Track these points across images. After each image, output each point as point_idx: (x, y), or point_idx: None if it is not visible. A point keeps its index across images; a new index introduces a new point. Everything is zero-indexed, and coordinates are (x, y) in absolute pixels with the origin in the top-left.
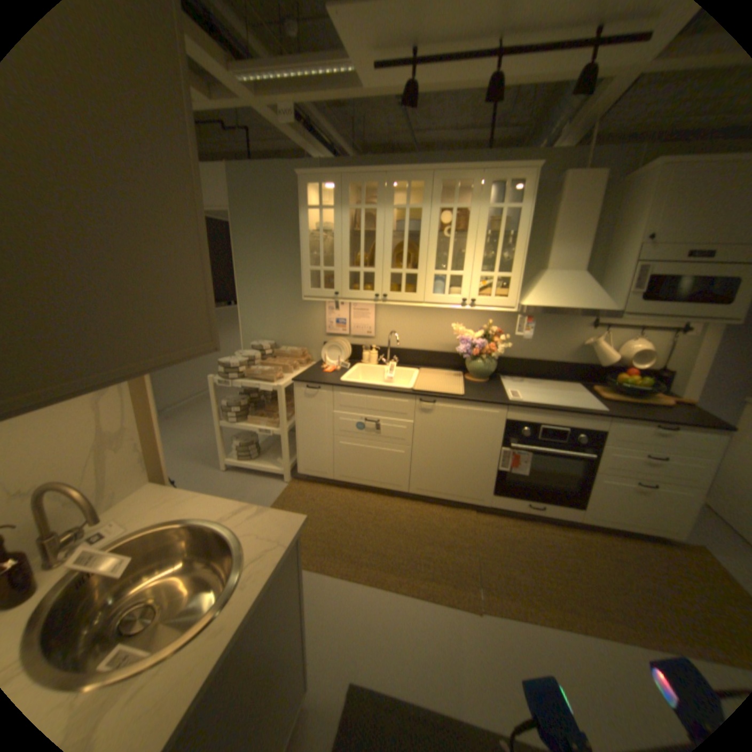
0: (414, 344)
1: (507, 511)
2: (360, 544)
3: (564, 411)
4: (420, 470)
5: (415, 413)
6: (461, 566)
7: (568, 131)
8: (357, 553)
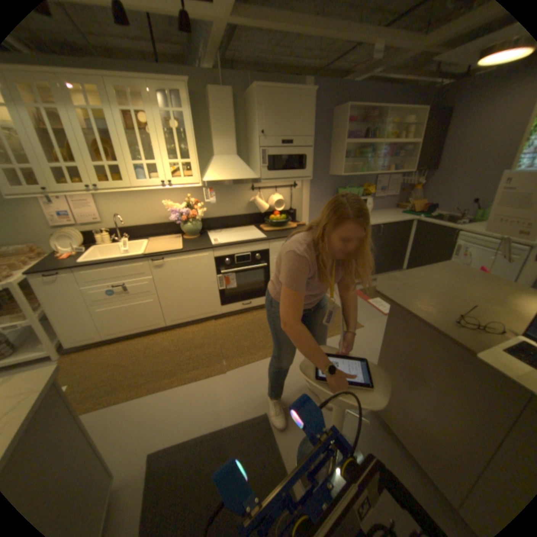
0: (138, 221)
1: (231, 312)
2: (136, 373)
3: (244, 244)
4: (169, 308)
5: (151, 270)
6: (209, 354)
7: (204, 57)
8: (135, 380)
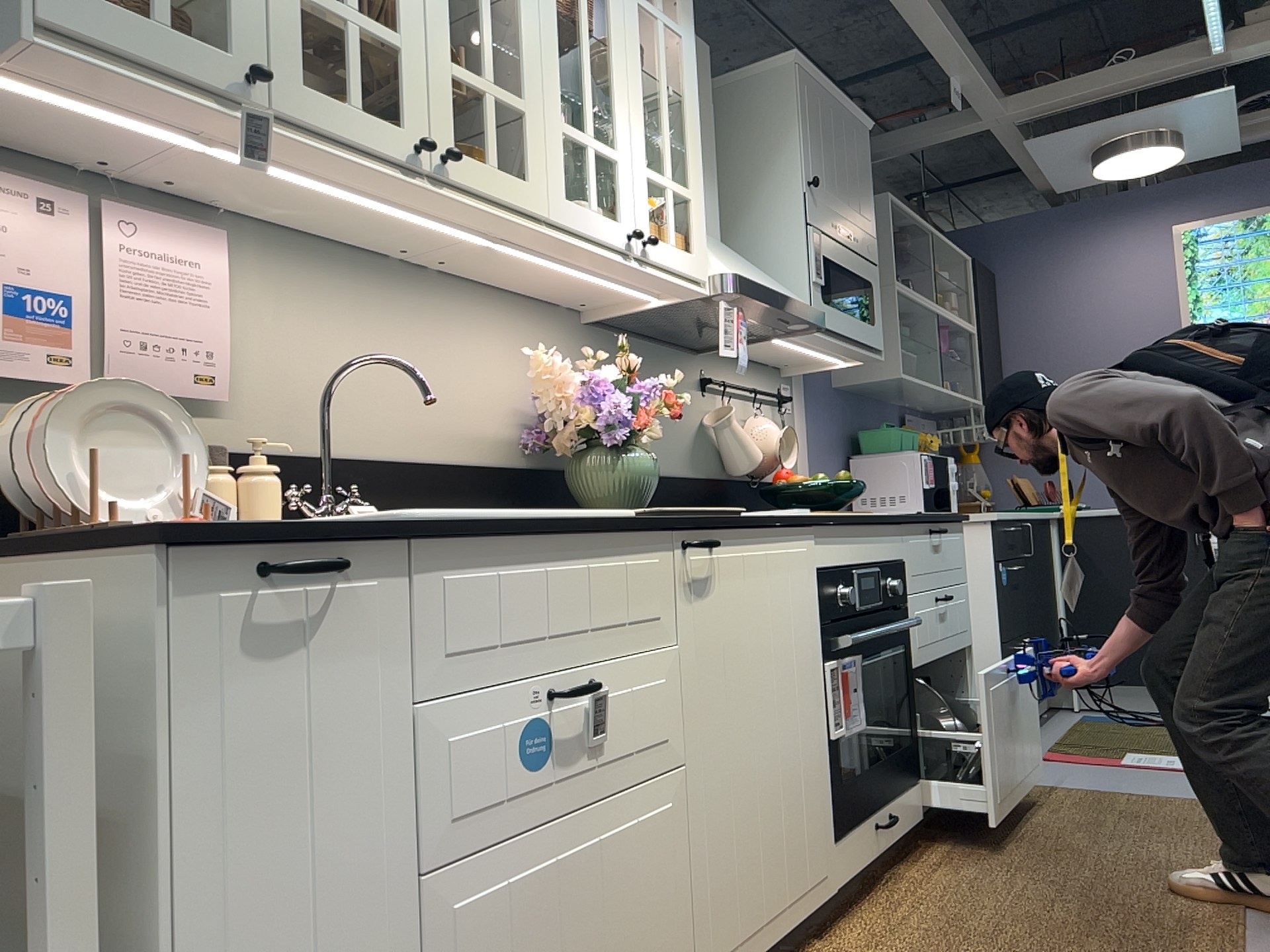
0: (379, 434)
1: (855, 875)
2: None
3: (871, 517)
4: (712, 857)
5: (675, 600)
6: None
7: None
8: None
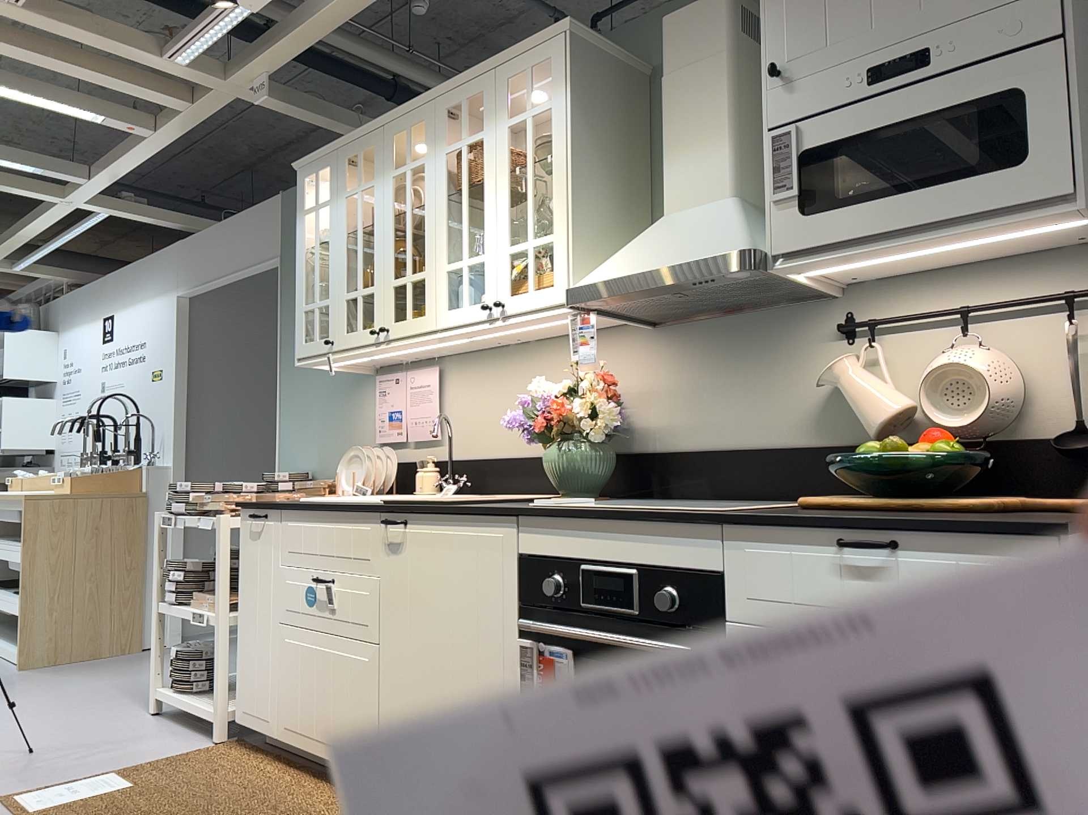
0: (500, 444)
1: None
2: None
3: (611, 513)
4: (391, 708)
5: (378, 552)
6: None
7: None
8: None
